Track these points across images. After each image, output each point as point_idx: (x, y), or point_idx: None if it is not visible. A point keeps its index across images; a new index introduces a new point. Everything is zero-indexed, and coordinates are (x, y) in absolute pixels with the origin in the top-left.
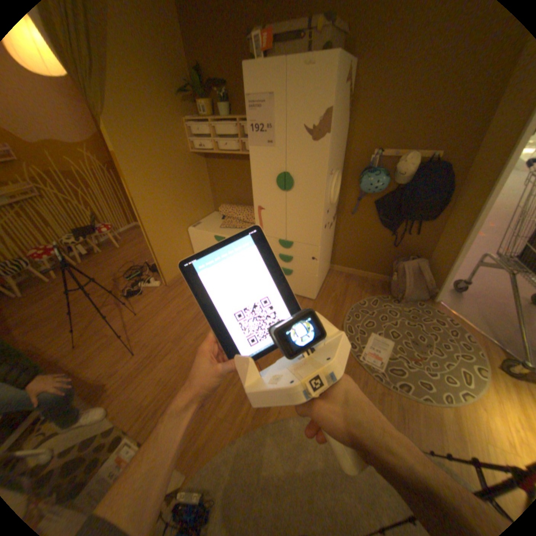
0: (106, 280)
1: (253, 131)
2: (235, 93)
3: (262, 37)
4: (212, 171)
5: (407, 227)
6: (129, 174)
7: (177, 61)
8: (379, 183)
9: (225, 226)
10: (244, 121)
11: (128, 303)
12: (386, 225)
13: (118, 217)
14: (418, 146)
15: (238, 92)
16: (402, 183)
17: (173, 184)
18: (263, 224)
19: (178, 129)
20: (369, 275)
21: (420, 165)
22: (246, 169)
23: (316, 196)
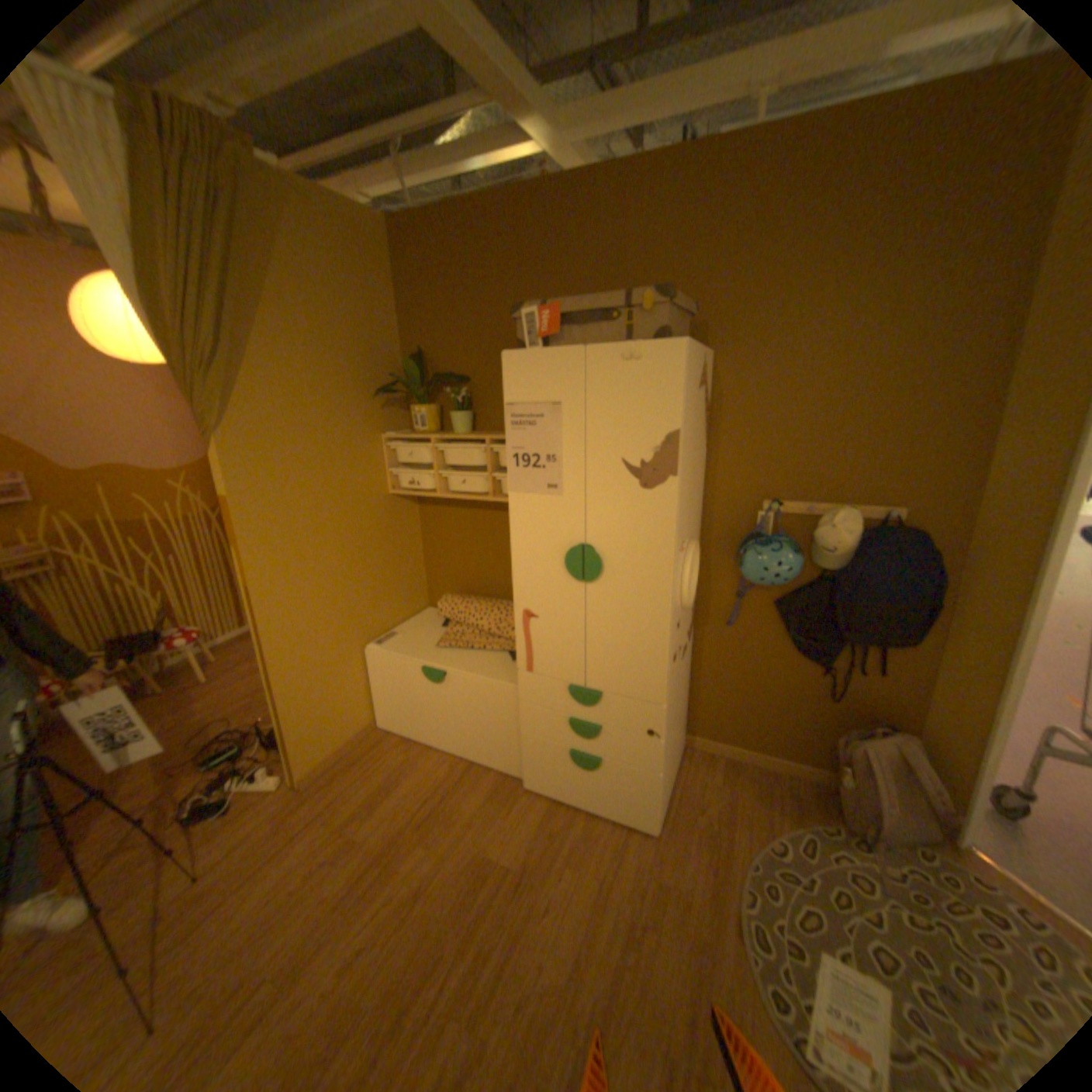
0: (152, 770)
1: (519, 463)
2: (486, 396)
3: (540, 315)
4: (430, 528)
5: (858, 659)
6: (250, 539)
7: (384, 346)
8: (783, 567)
9: (450, 643)
10: (500, 443)
11: (186, 842)
12: (810, 653)
13: (222, 613)
14: (853, 497)
15: (492, 396)
16: (831, 566)
17: (346, 555)
18: (533, 649)
19: (371, 453)
20: (782, 768)
21: (865, 534)
22: (501, 527)
23: (655, 596)
